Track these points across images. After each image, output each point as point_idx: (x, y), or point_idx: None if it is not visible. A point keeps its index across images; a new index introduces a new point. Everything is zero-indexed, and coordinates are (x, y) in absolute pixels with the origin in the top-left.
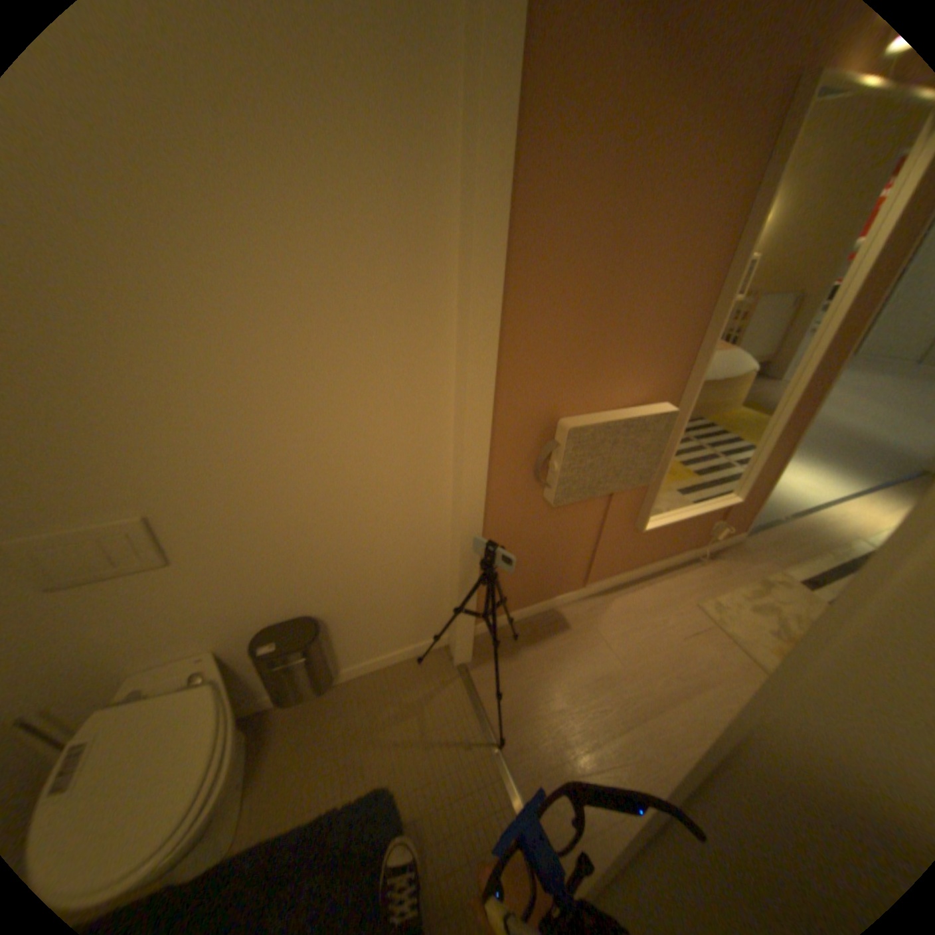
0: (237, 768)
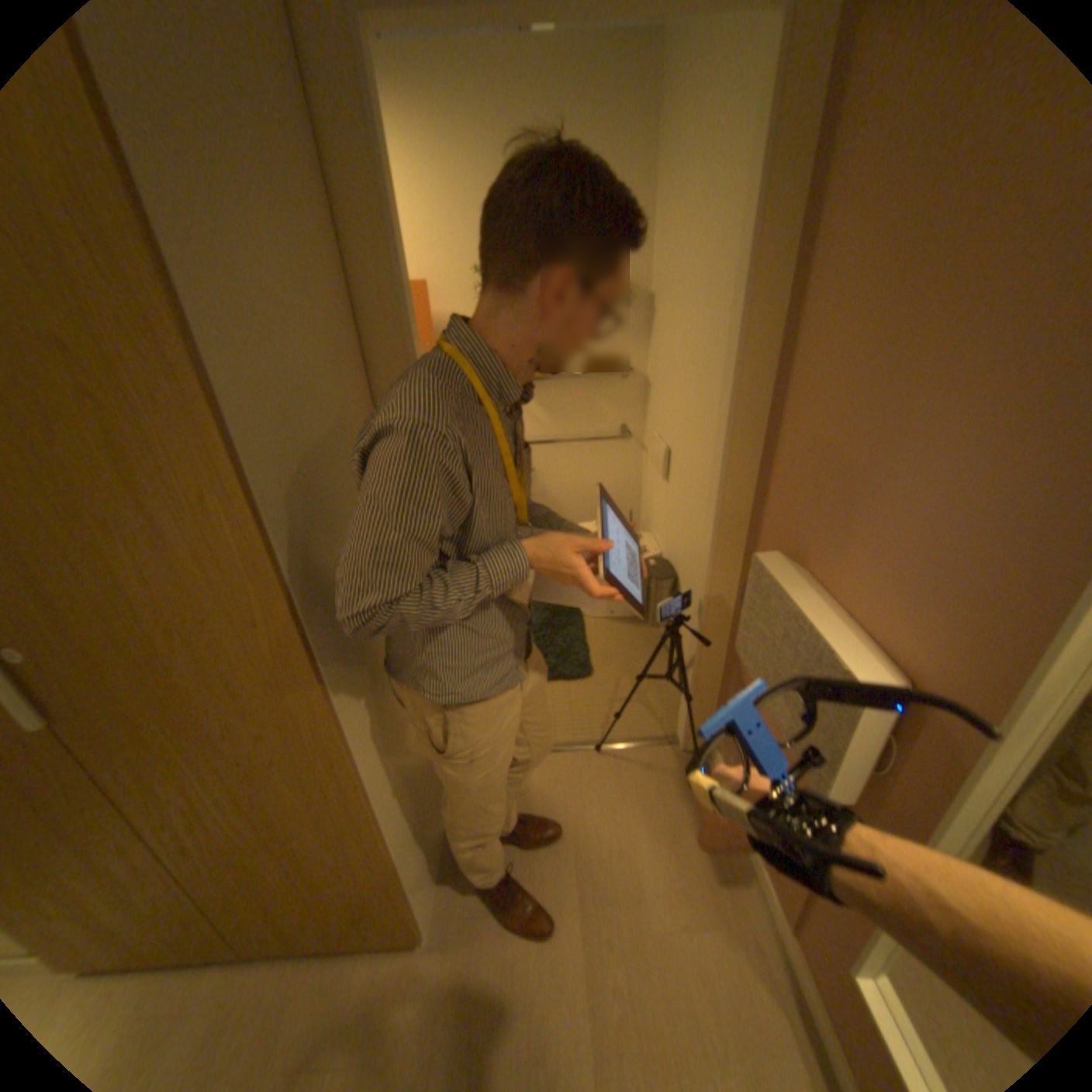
0: (623, 613)
